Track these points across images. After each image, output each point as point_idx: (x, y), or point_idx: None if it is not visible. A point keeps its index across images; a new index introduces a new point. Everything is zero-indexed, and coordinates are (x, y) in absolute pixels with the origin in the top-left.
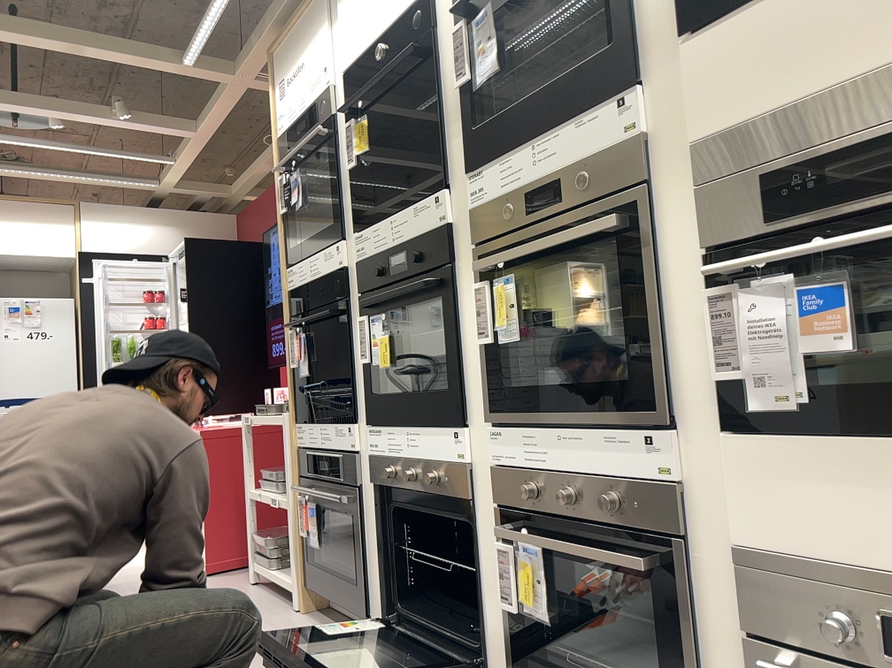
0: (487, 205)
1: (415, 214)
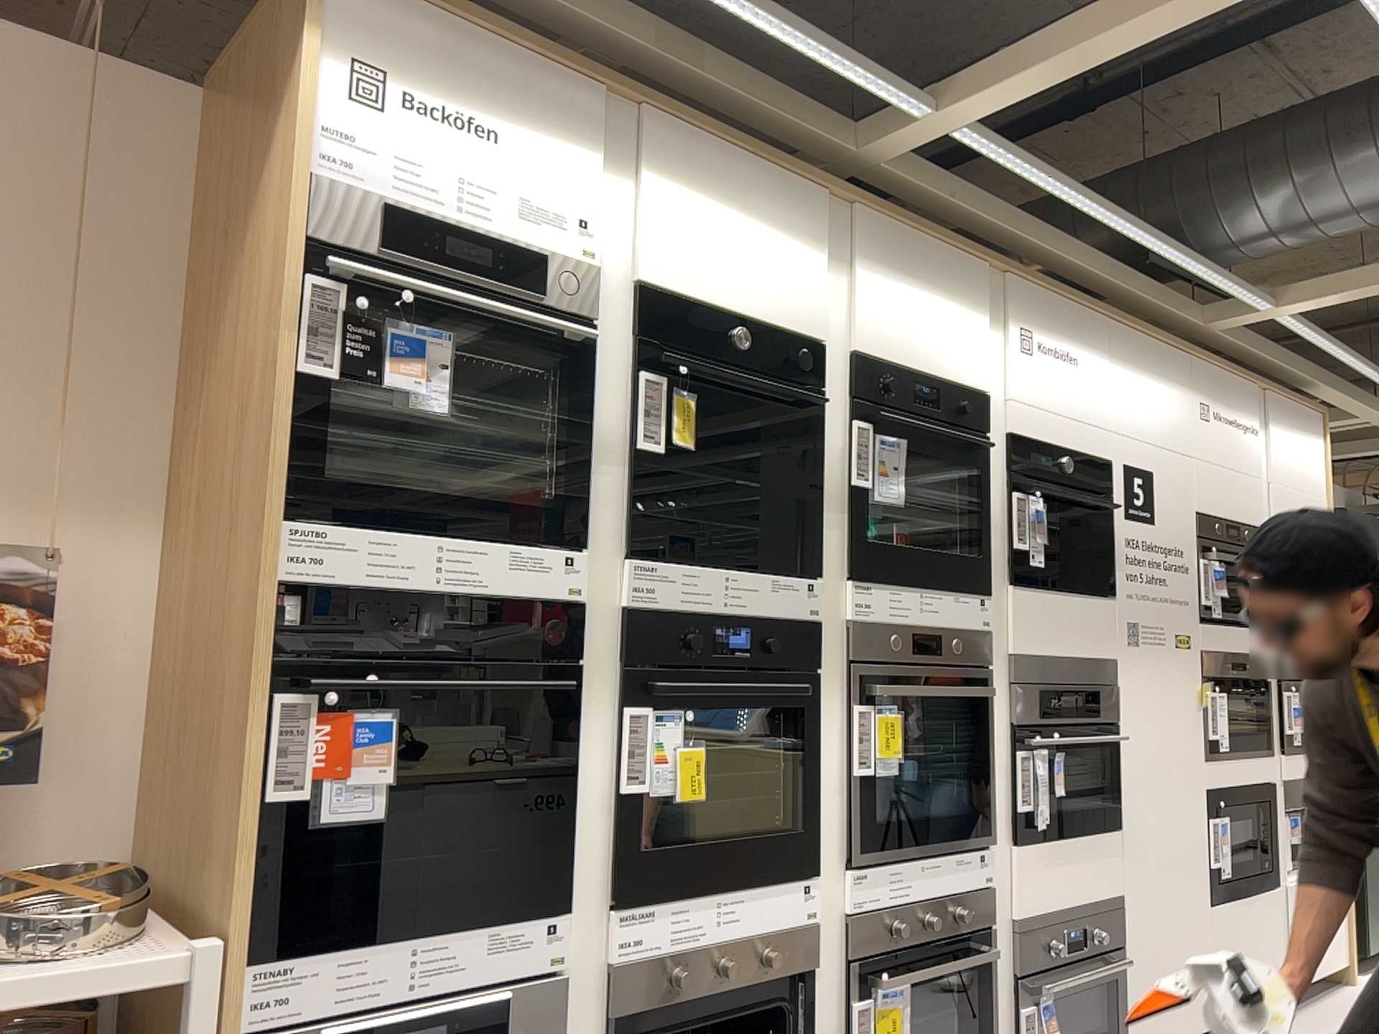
0: (863, 621)
1: (773, 588)
